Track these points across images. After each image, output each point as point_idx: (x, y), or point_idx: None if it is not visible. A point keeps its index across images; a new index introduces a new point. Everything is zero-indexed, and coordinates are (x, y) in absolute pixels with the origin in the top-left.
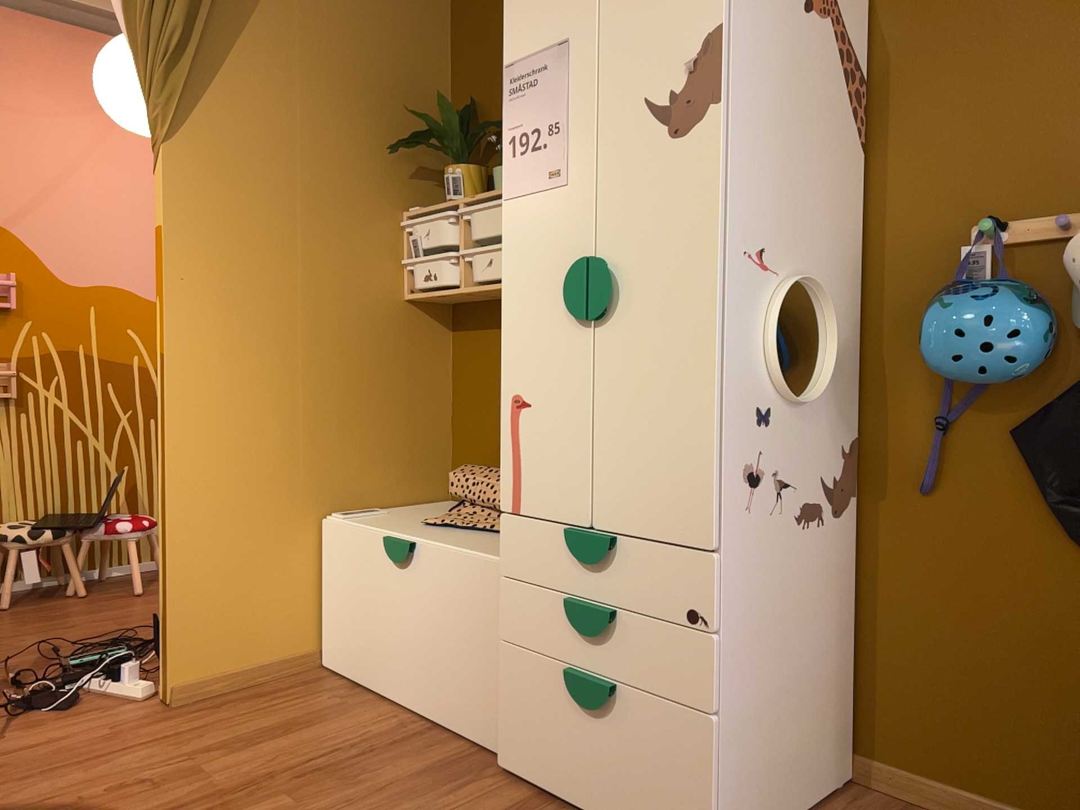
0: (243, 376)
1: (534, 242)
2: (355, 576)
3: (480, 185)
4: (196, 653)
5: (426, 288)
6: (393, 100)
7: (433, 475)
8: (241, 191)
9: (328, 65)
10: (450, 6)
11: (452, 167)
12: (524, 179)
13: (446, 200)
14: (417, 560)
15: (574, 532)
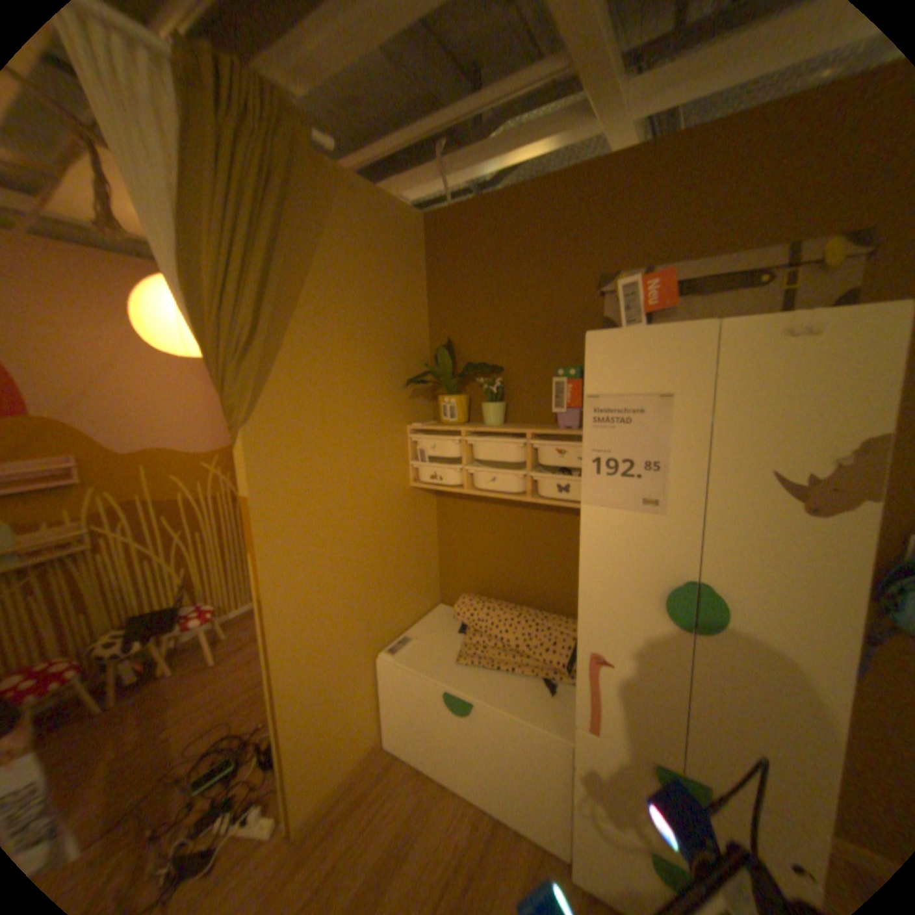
0: (322, 590)
1: (623, 548)
2: (416, 706)
3: (468, 409)
4: (311, 795)
5: (433, 484)
6: (397, 345)
7: (433, 592)
8: (307, 449)
9: (356, 328)
10: (425, 265)
11: (448, 397)
12: (612, 495)
13: (441, 418)
14: (480, 717)
15: (670, 776)
